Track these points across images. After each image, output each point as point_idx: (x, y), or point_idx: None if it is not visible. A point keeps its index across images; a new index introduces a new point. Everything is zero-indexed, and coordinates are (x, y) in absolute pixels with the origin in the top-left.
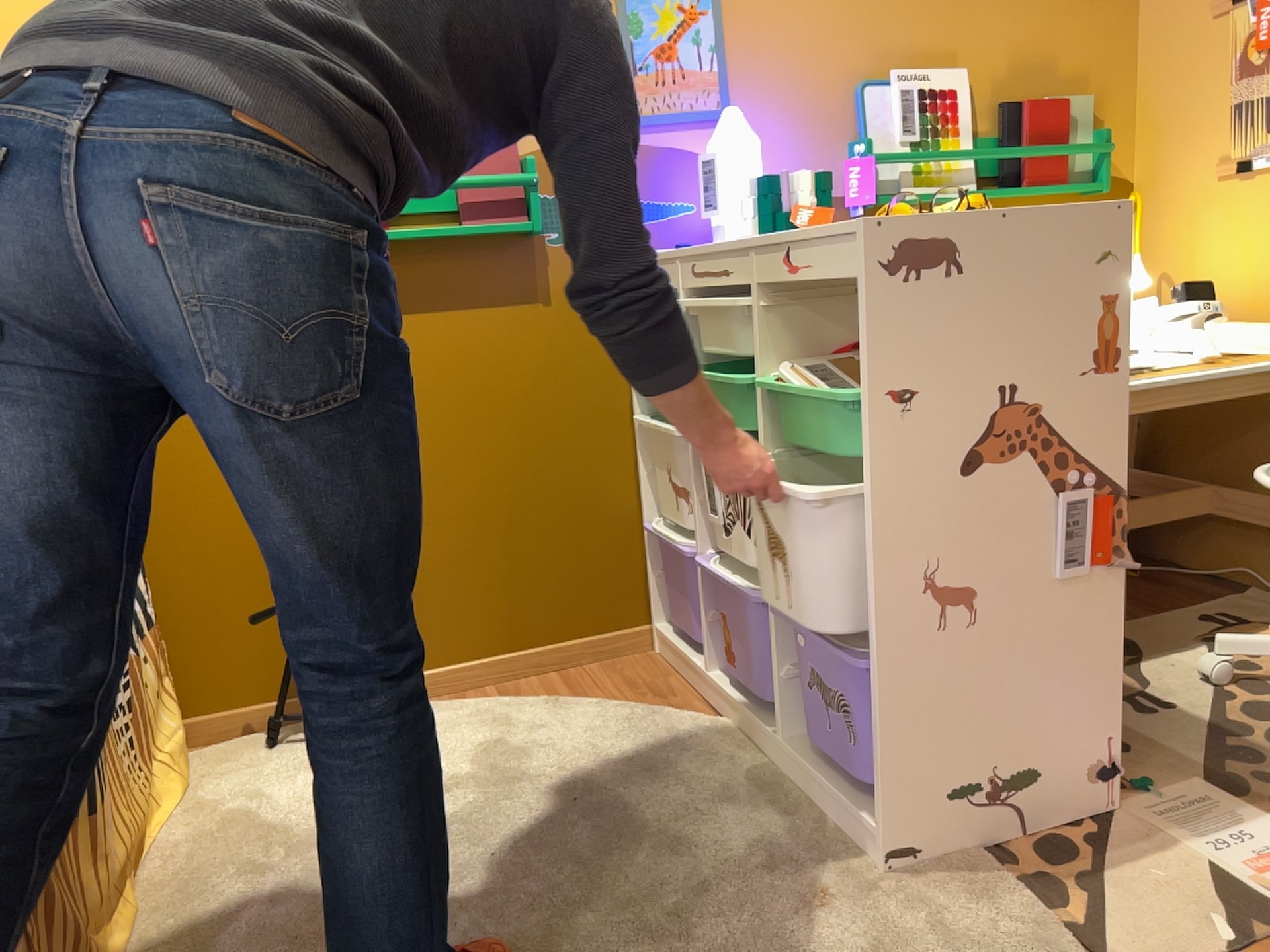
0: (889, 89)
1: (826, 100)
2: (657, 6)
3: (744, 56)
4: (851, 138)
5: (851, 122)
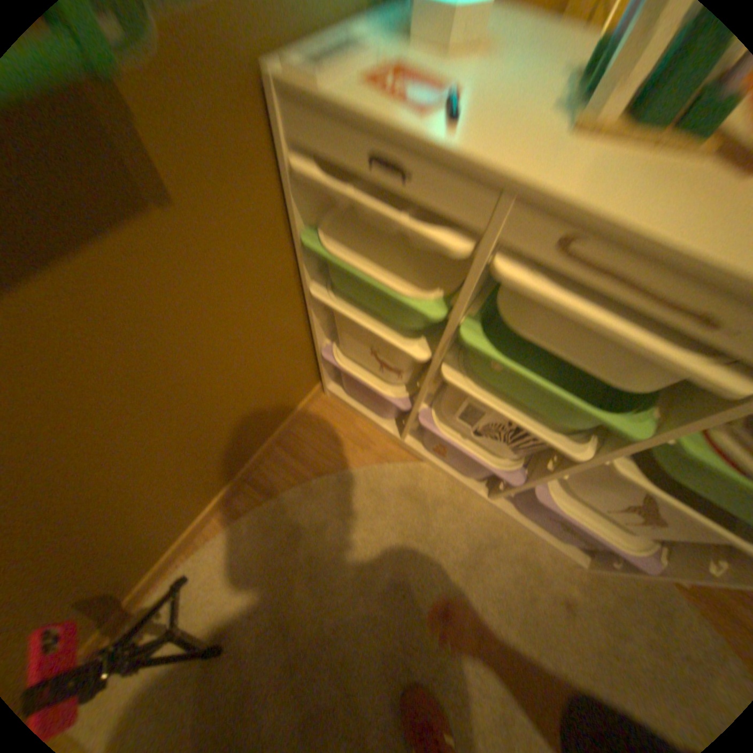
0: None
1: None
2: None
3: None
4: None
5: None
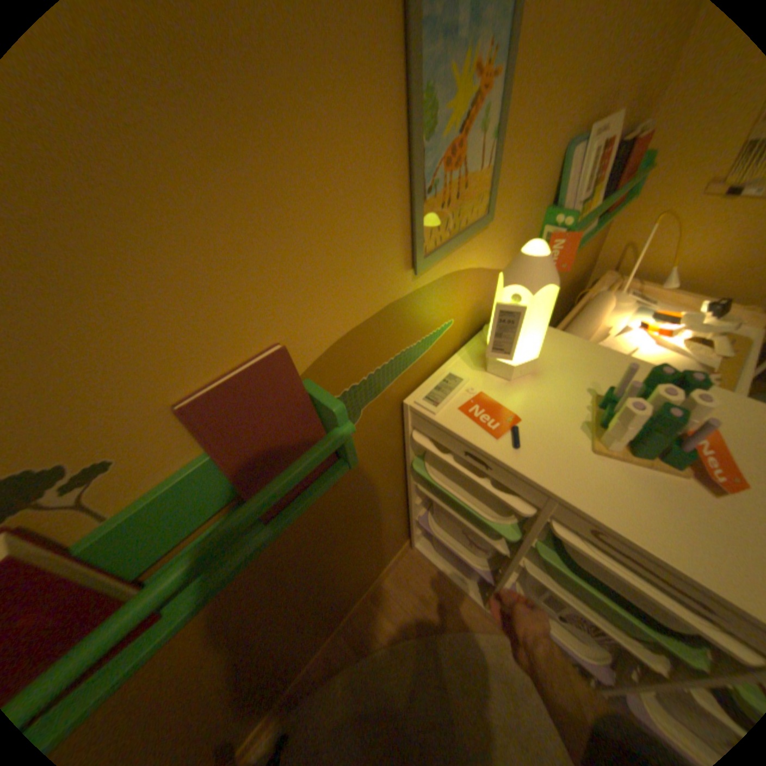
0: (587, 143)
1: (549, 168)
2: (459, 62)
3: (516, 130)
4: (551, 201)
5: (555, 185)
